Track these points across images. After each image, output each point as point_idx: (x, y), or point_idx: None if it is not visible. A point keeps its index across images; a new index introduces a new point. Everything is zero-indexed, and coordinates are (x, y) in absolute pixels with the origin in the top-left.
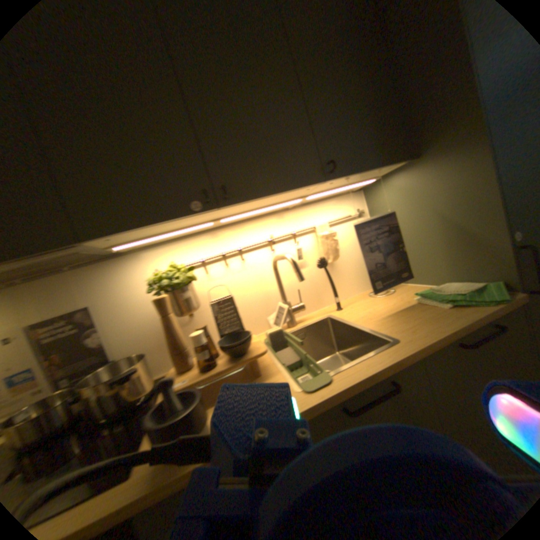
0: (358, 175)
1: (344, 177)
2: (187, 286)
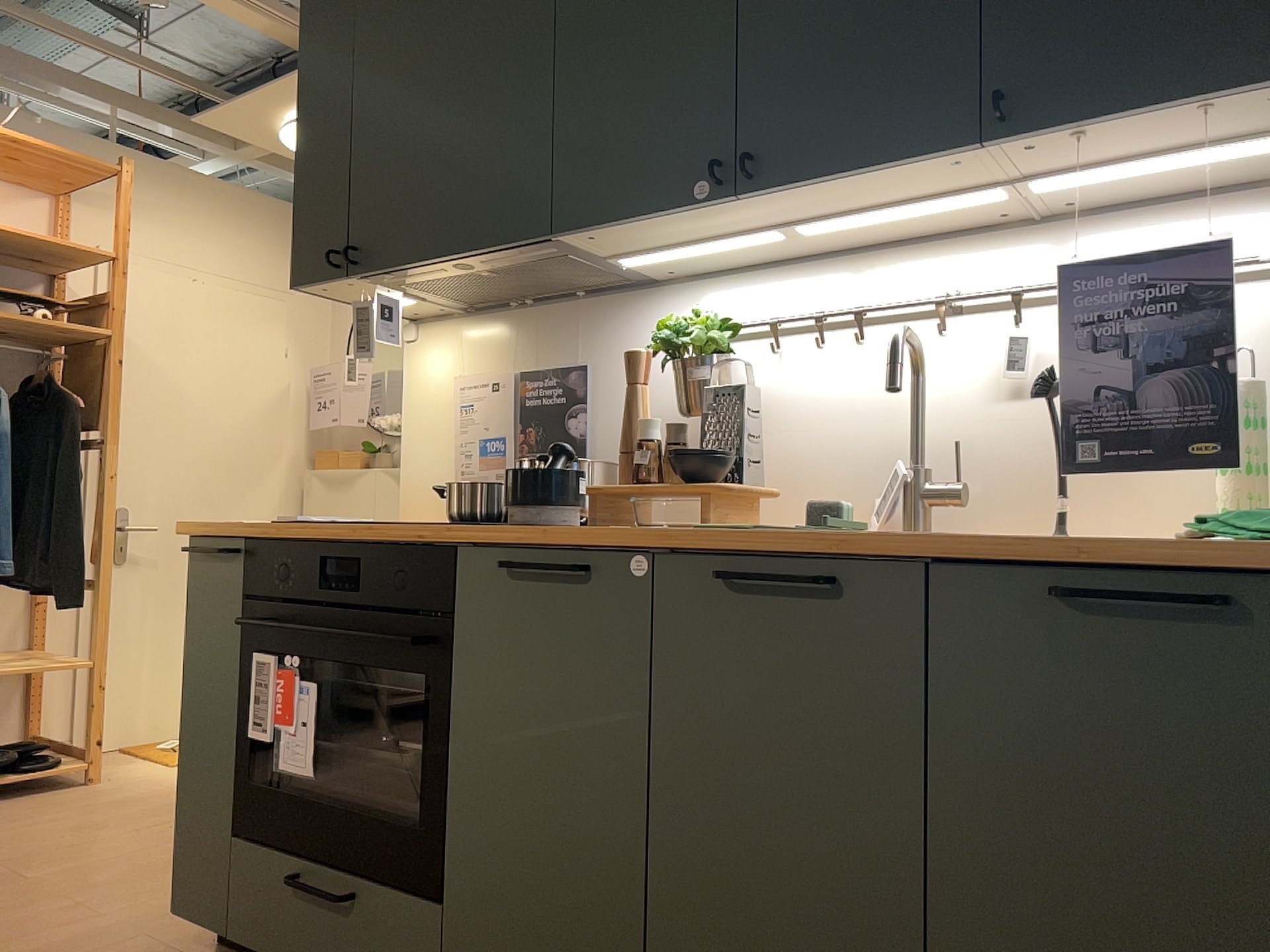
0: (1131, 125)
1: (1064, 134)
2: (715, 359)
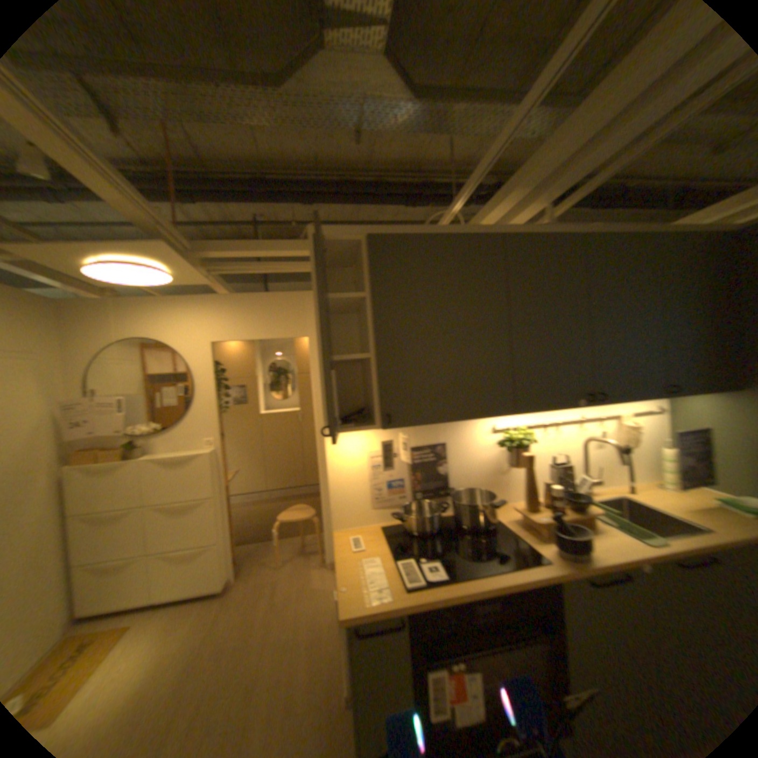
0: (690, 394)
1: (681, 395)
2: (529, 447)
